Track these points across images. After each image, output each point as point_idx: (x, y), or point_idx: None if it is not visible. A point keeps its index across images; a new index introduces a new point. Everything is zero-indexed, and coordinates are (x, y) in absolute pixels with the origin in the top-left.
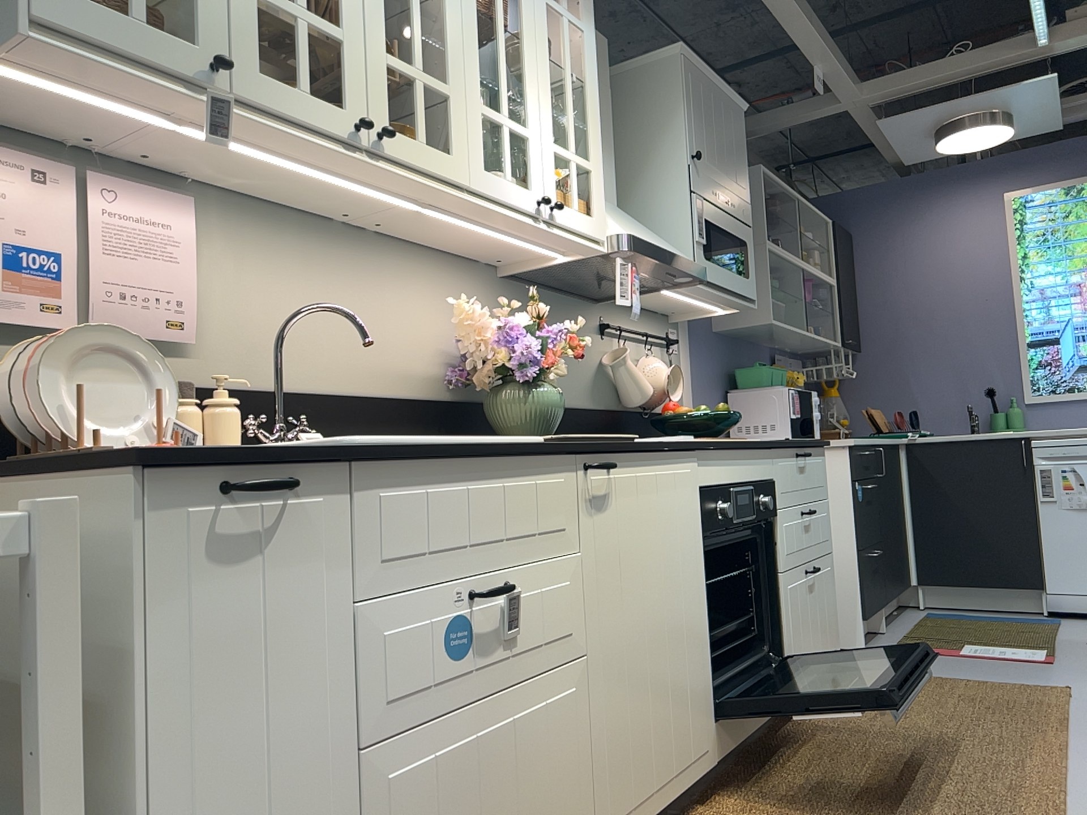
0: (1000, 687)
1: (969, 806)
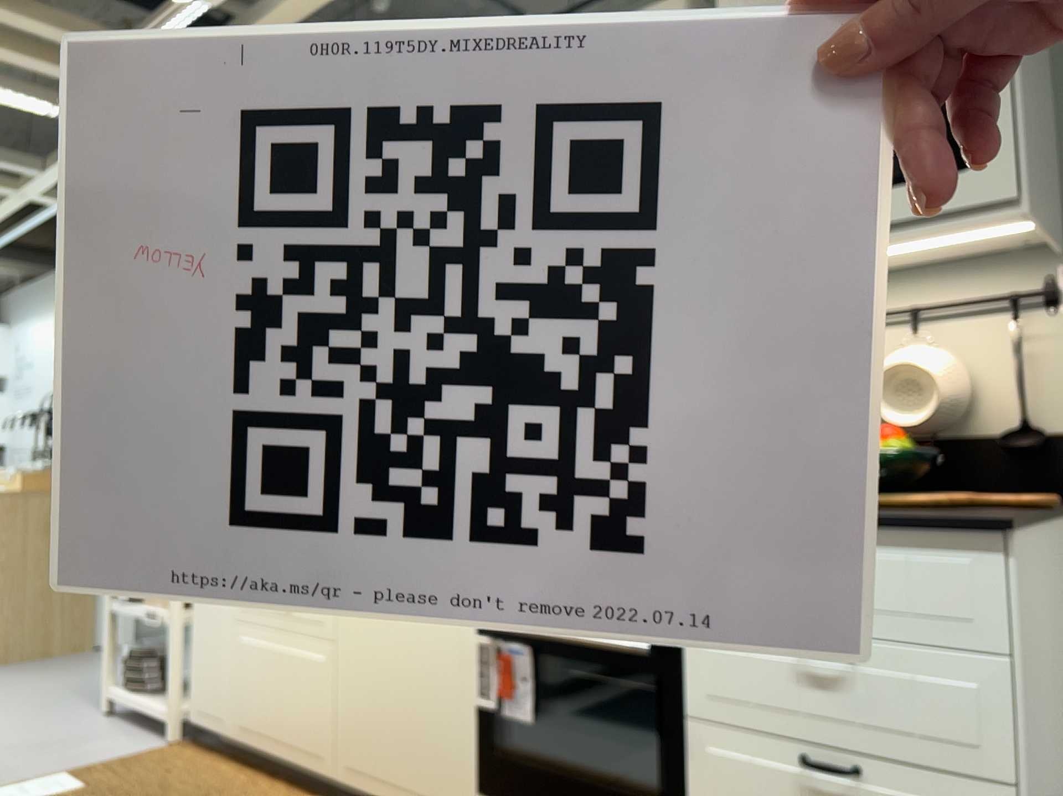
0: None
1: None
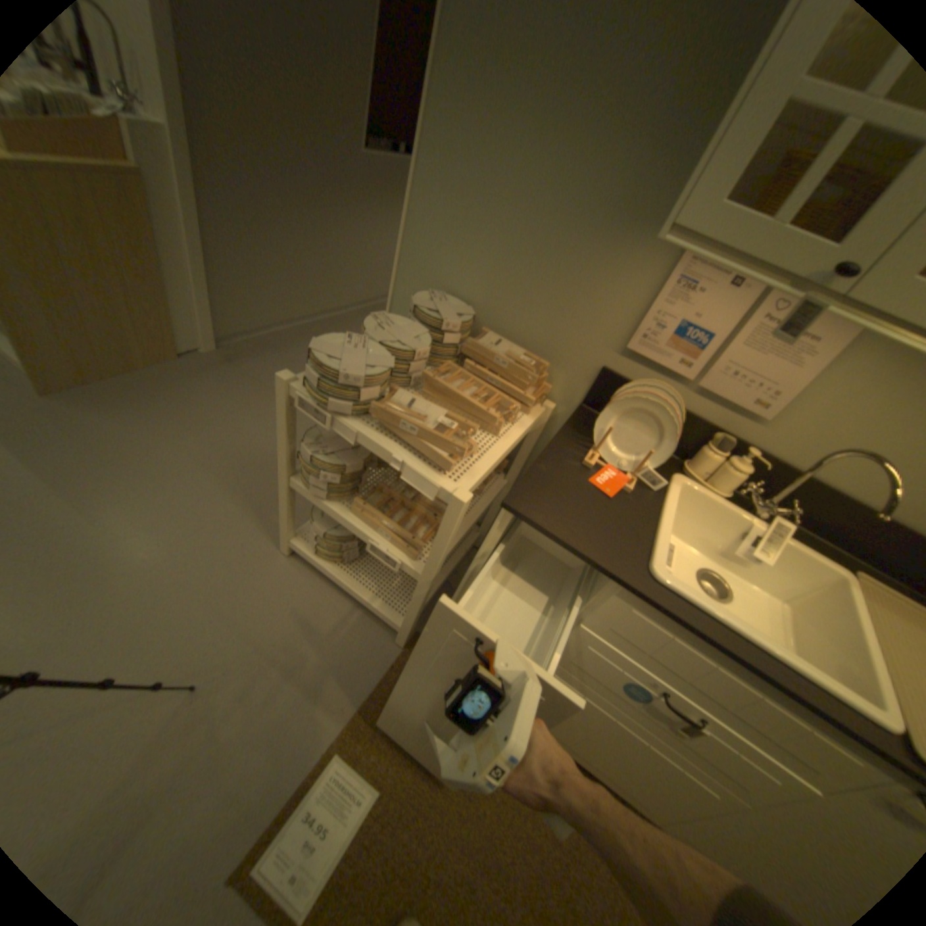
0: None
1: None
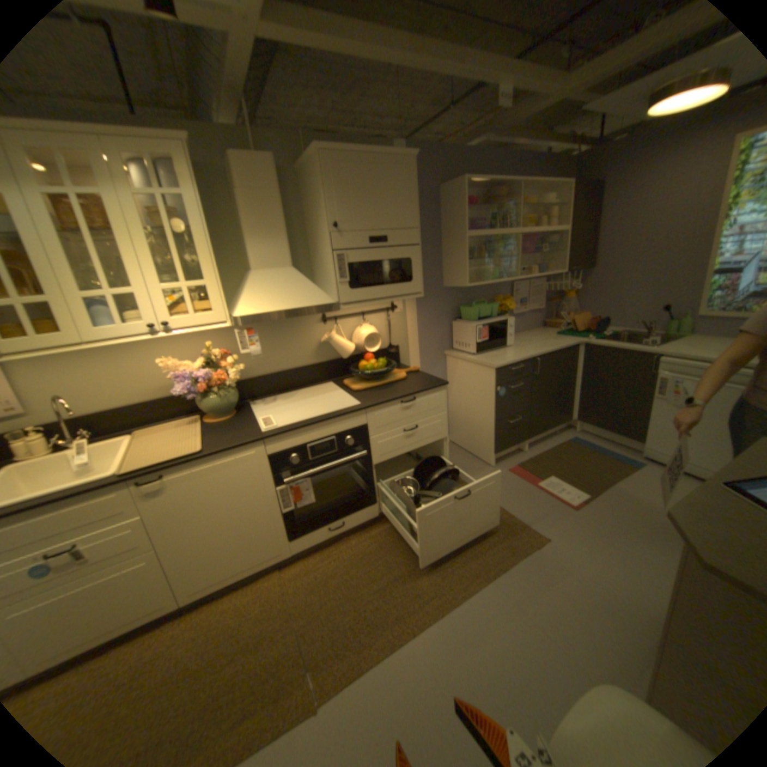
0: (512, 527)
1: (363, 624)
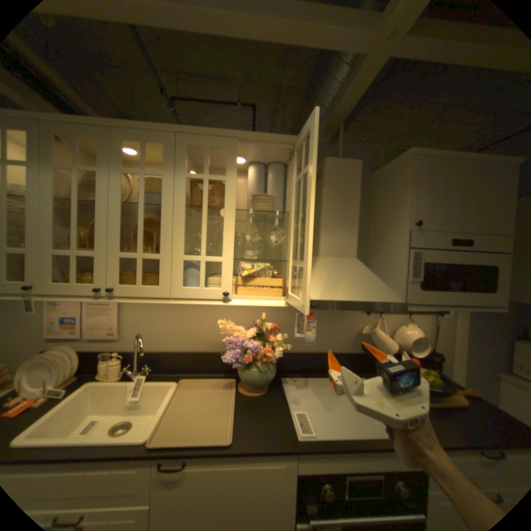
0: None
1: None
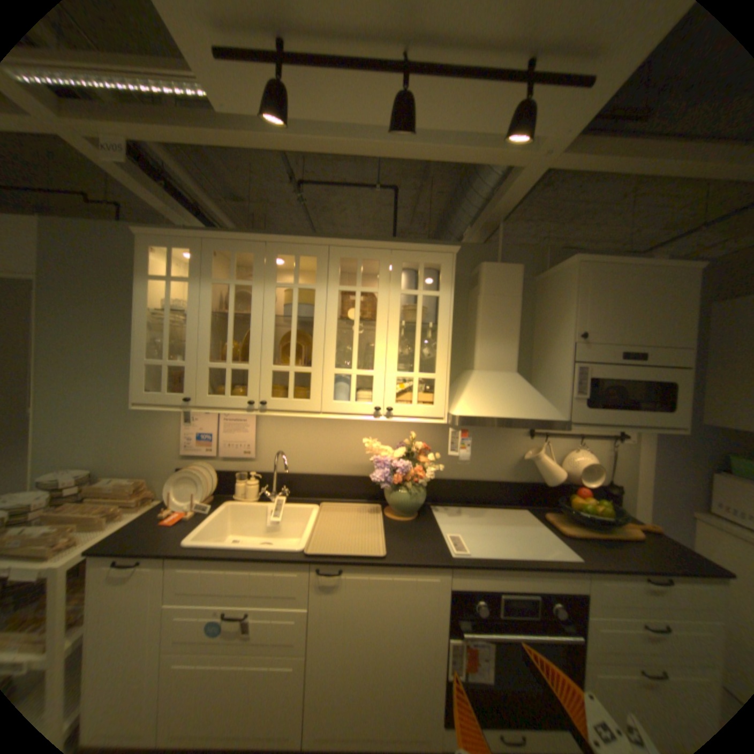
0: None
1: None
